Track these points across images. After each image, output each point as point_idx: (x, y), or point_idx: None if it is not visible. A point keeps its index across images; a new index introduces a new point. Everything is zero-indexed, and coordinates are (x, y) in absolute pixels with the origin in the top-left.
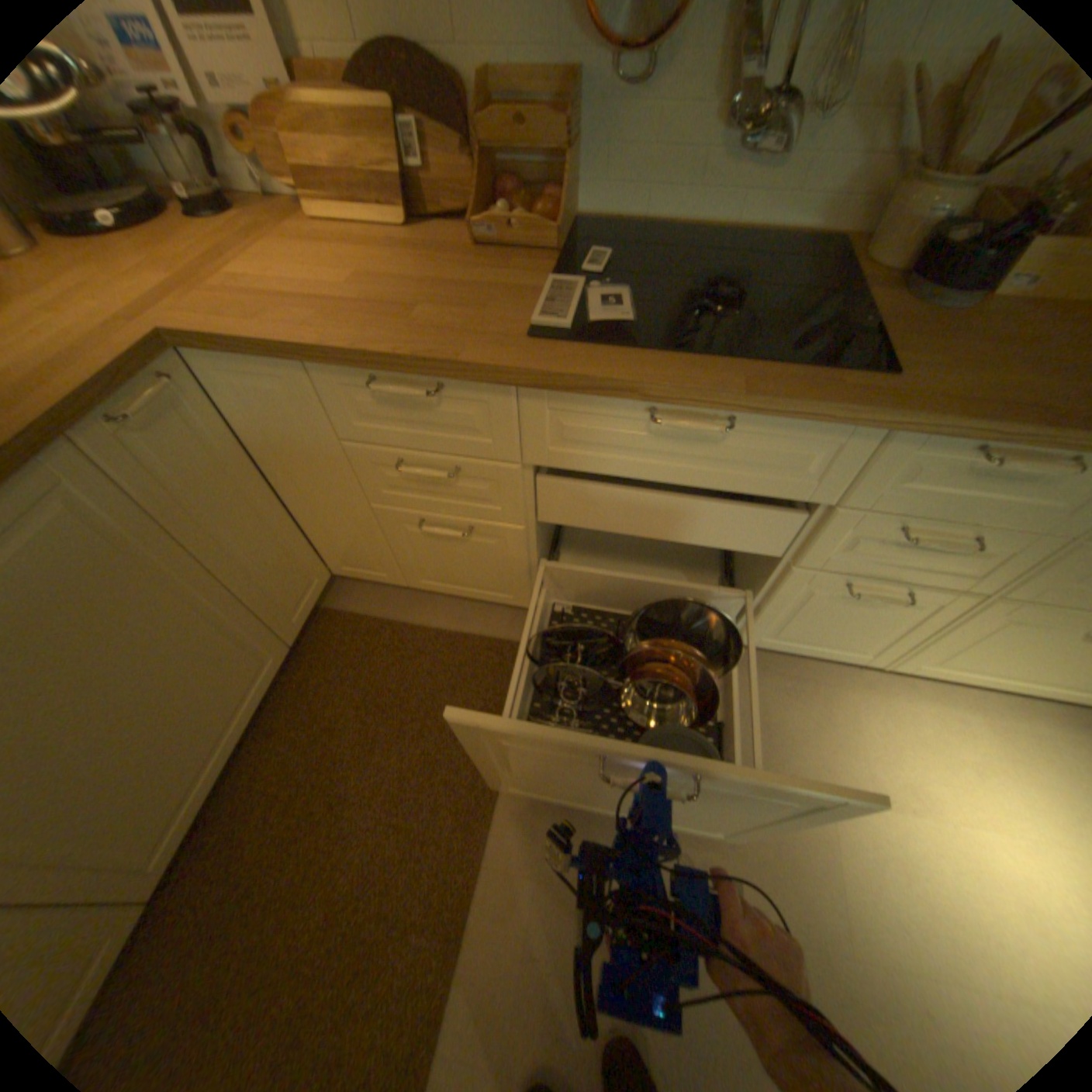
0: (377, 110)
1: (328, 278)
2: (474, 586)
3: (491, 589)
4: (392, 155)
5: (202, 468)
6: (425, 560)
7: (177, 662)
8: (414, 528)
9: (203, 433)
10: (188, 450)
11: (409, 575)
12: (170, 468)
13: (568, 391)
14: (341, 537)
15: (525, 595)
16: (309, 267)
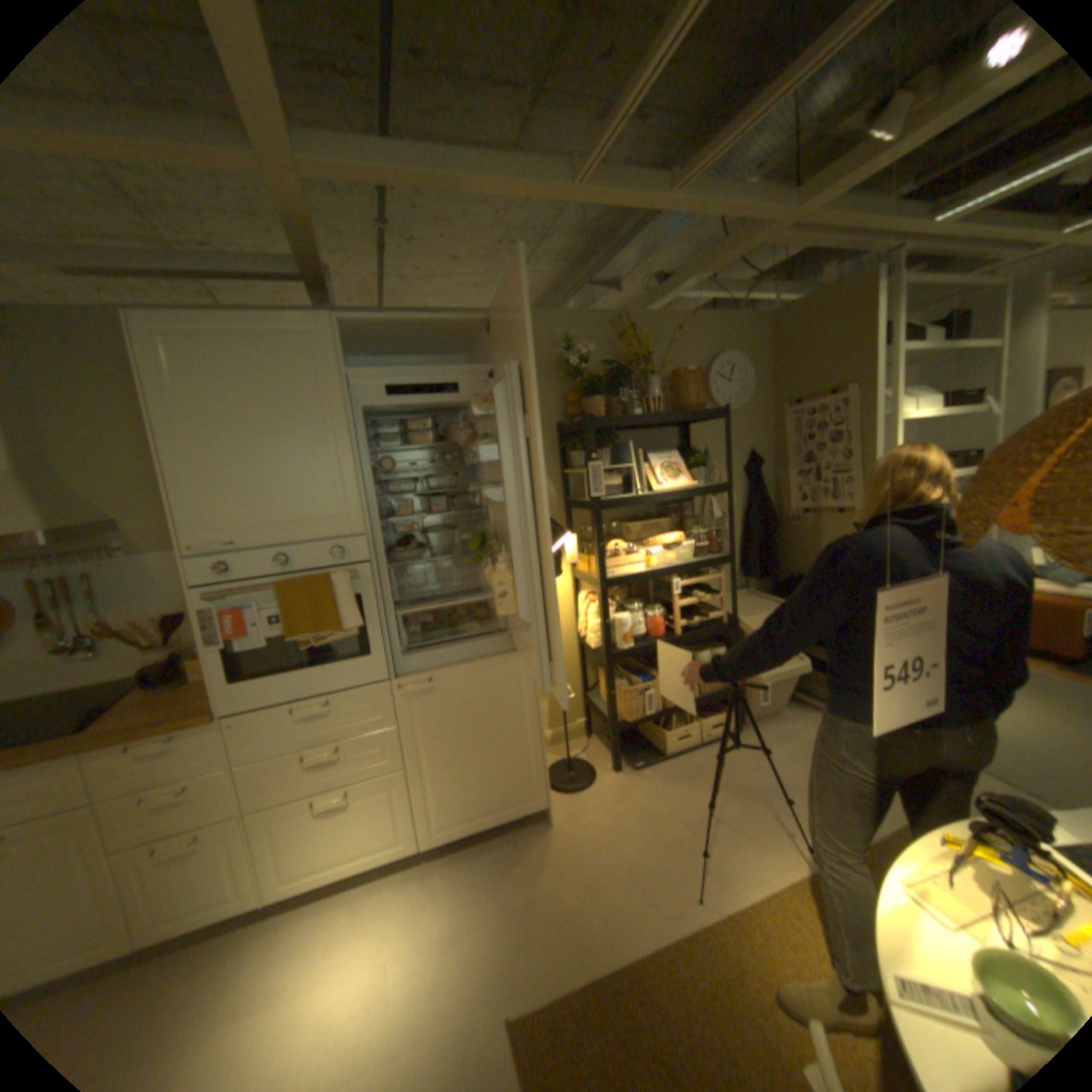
0: None
1: None
2: None
3: None
4: None
5: None
6: None
7: None
8: None
9: None
10: None
11: None
12: None
13: None
14: None
15: None
16: None
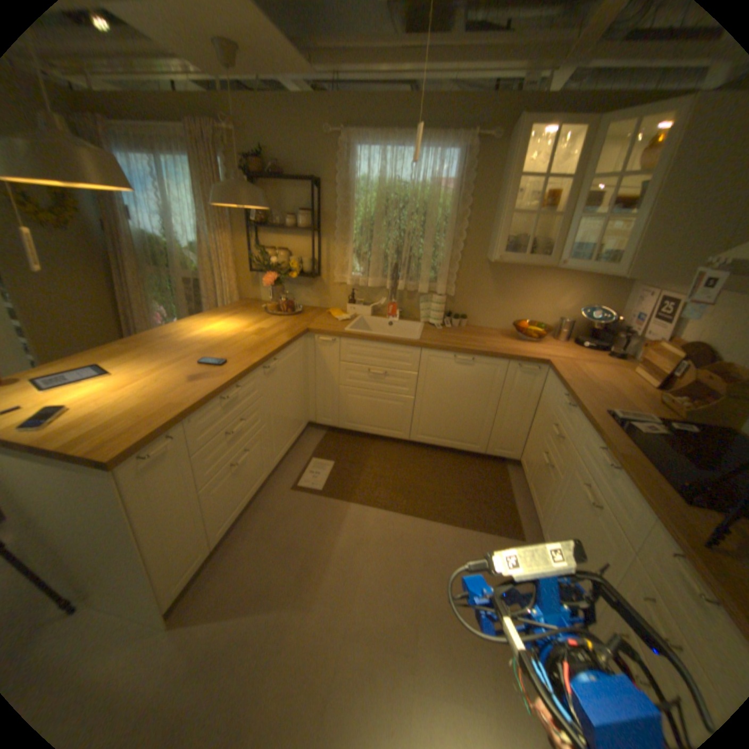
0: (680, 358)
1: (601, 379)
2: (539, 502)
3: (541, 508)
4: (673, 370)
5: (525, 392)
6: (538, 475)
7: (469, 415)
8: (545, 457)
9: (535, 387)
10: (527, 386)
11: (532, 479)
12: (519, 384)
13: (592, 426)
14: (532, 446)
15: (545, 521)
16: (604, 376)
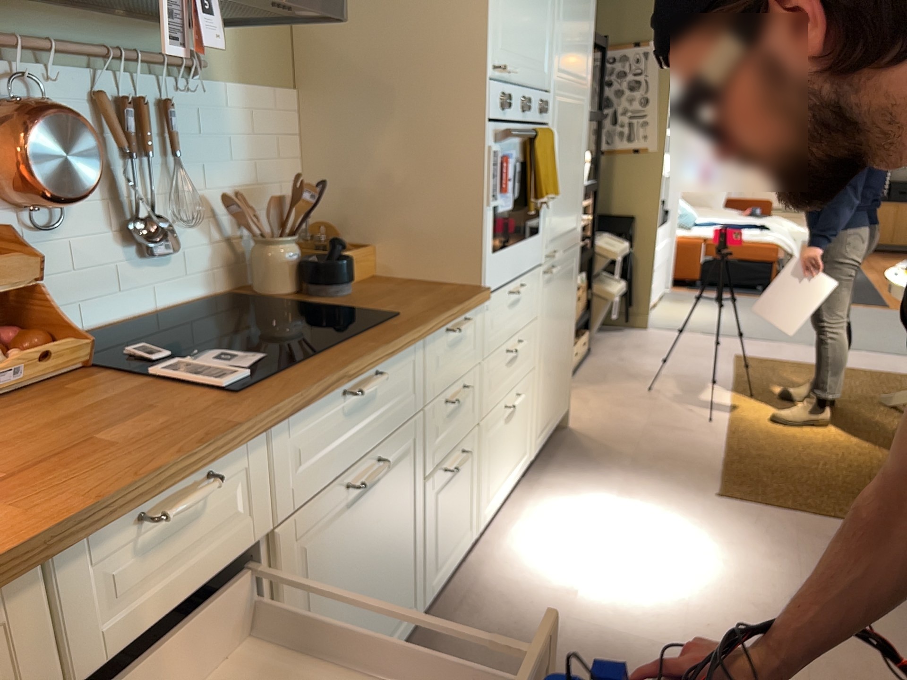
0: None
1: None
2: None
3: None
4: None
5: None
6: None
7: None
8: None
9: None
10: None
11: None
12: None
13: (309, 405)
14: None
15: None
16: None
